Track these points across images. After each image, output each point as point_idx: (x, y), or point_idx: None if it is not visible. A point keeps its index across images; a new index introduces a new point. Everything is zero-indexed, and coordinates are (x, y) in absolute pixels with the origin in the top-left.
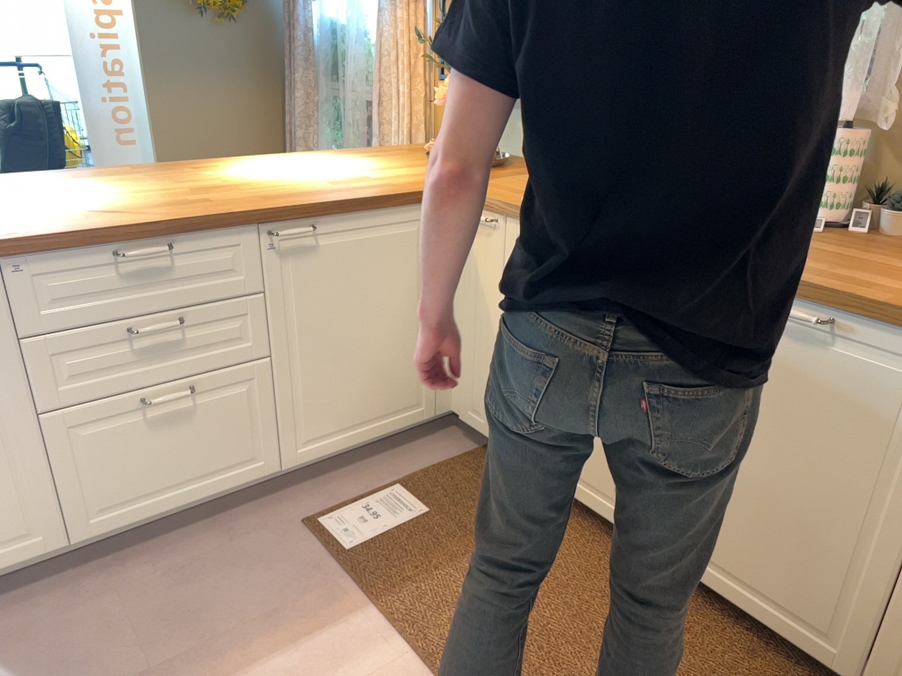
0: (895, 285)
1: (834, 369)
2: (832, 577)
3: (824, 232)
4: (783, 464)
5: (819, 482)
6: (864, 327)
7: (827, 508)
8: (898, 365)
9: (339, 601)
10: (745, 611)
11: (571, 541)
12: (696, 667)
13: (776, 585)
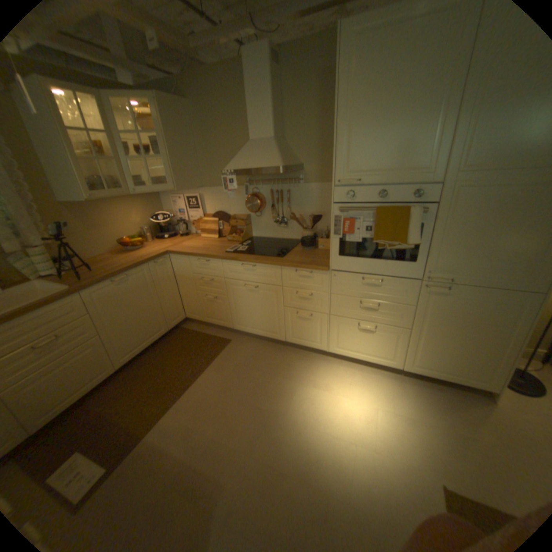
0: (119, 264)
1: (131, 283)
2: (155, 318)
3: (65, 273)
4: (135, 310)
5: (143, 305)
6: (131, 271)
7: (147, 308)
8: (140, 273)
9: (140, 453)
10: (148, 346)
11: (106, 395)
12: (161, 358)
13: (149, 333)
